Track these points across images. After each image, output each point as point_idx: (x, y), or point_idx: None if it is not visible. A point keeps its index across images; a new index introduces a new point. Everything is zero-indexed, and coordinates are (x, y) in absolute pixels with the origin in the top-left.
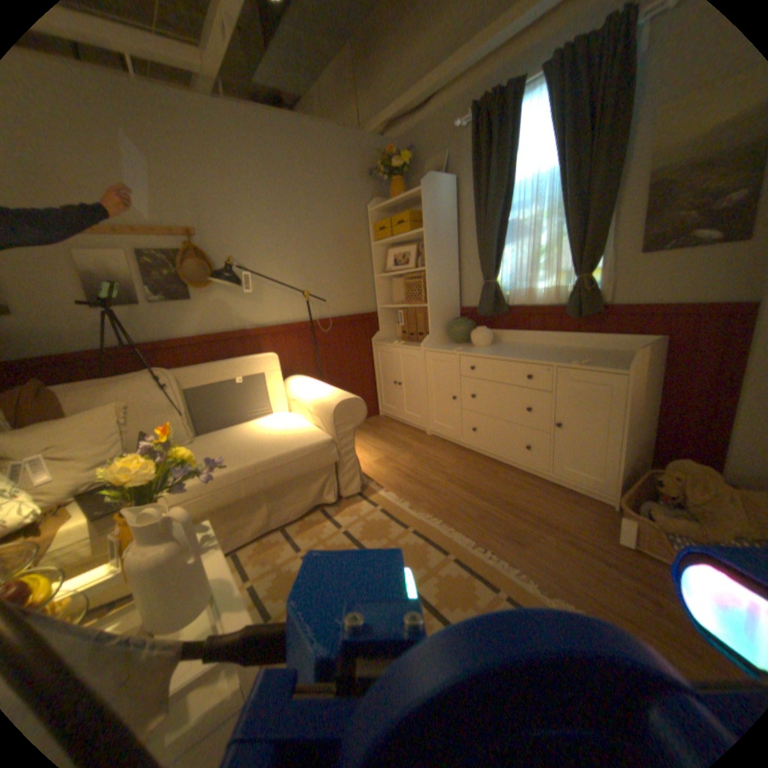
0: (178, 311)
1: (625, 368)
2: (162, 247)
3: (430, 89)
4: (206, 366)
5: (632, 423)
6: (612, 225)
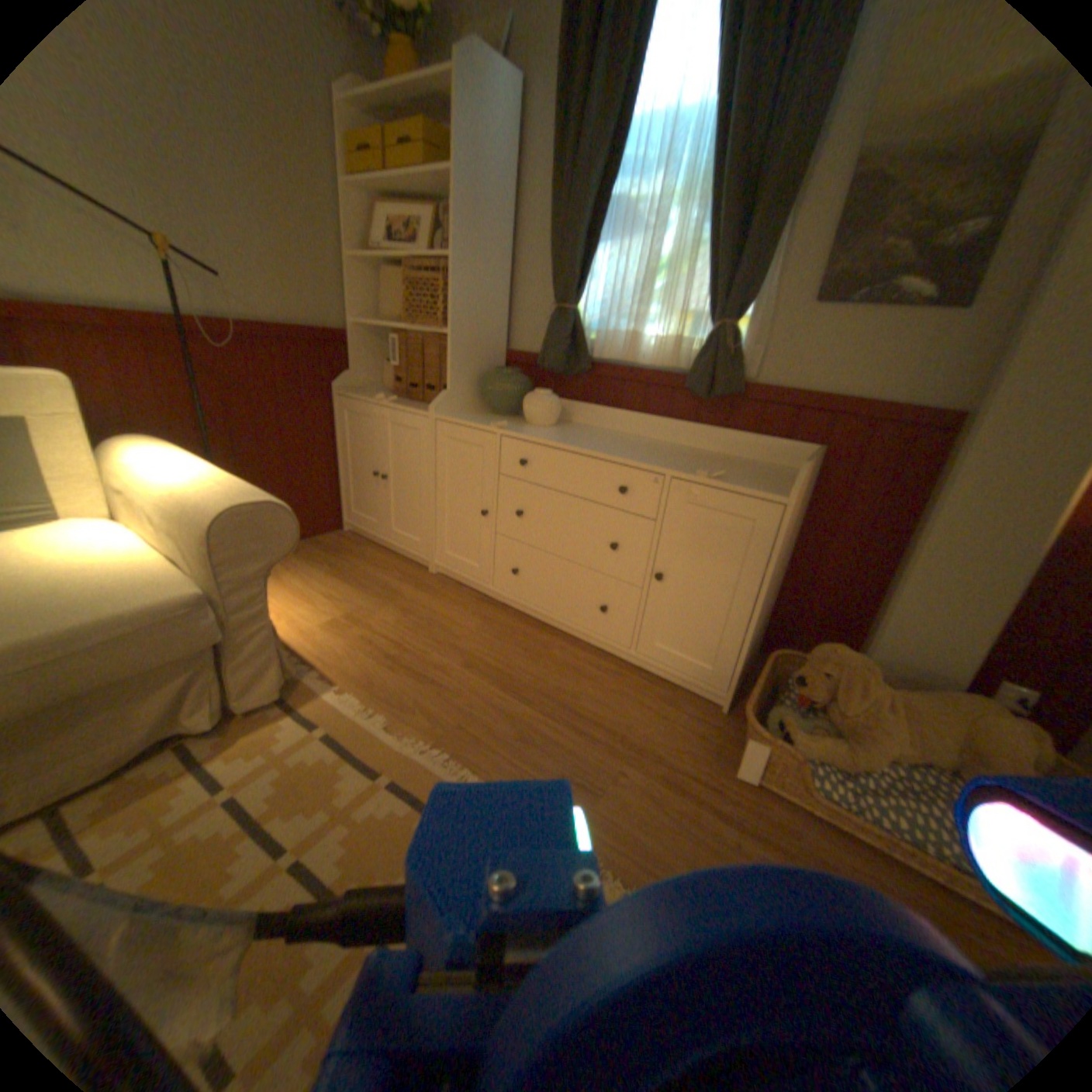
0: None
1: (780, 492)
2: None
3: None
4: None
5: (772, 583)
6: (783, 241)
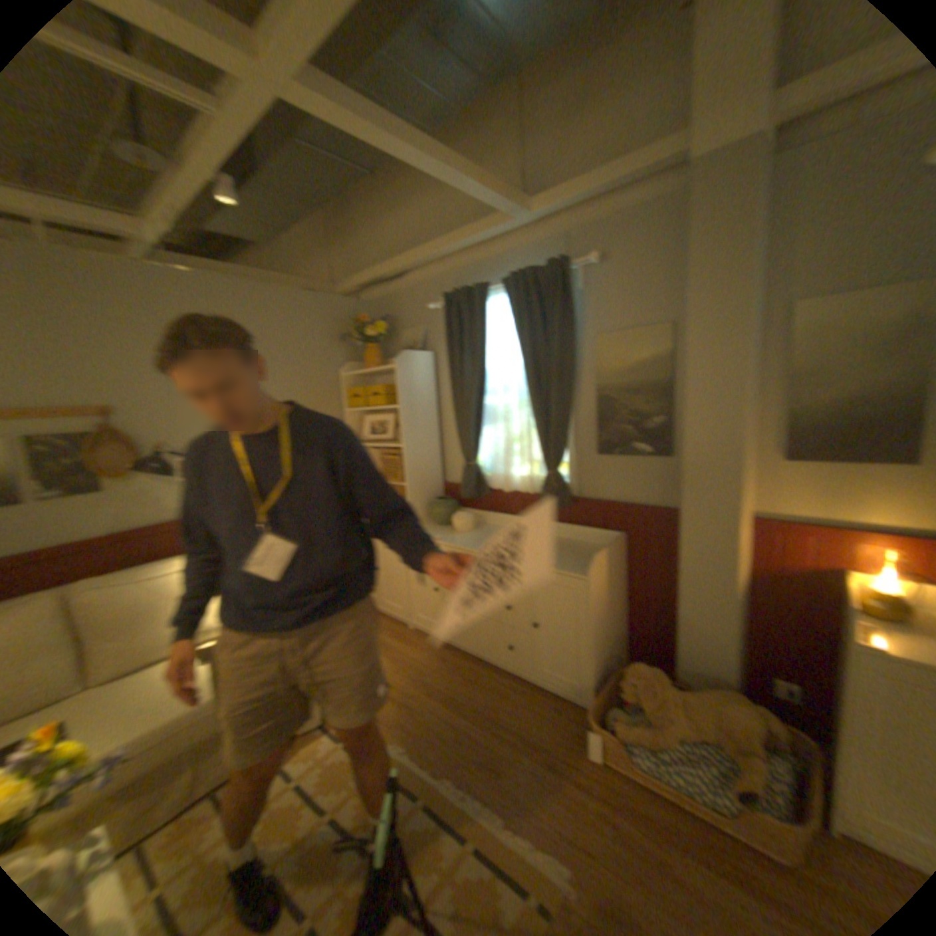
0: (86, 509)
1: (586, 573)
2: (70, 433)
3: (405, 269)
4: (121, 587)
5: (598, 626)
6: (572, 427)
